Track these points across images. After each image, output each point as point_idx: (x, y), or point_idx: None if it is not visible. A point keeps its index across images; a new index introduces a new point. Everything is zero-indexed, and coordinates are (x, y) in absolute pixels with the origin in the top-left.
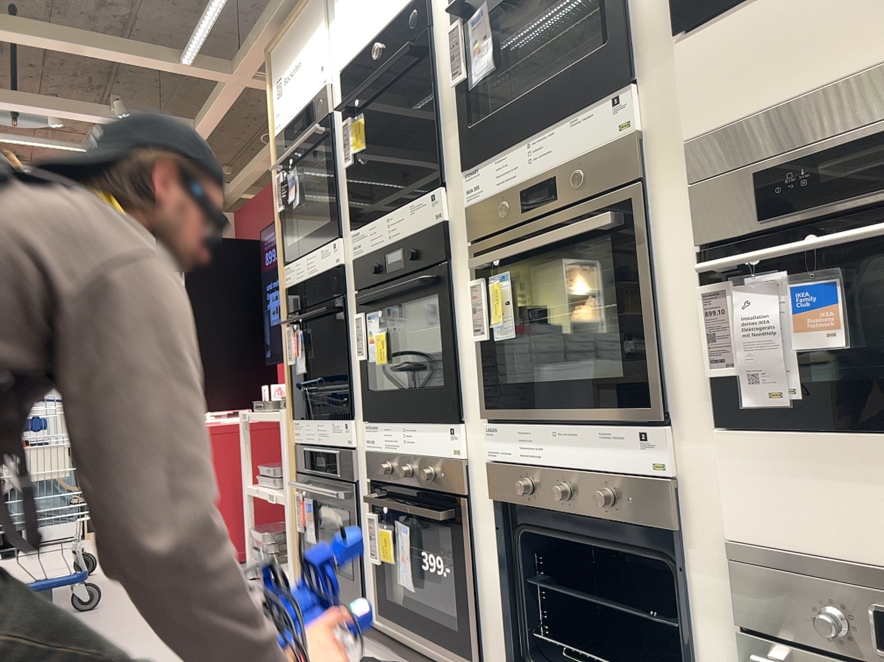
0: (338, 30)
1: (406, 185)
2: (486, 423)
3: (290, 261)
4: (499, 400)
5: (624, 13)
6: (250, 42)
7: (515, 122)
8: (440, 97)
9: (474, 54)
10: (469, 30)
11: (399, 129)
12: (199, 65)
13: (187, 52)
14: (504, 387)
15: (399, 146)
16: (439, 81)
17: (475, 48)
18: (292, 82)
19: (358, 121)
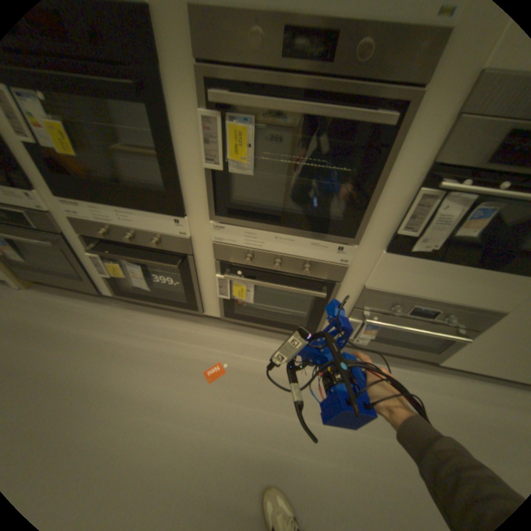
0: None
1: None
2: (212, 220)
3: None
4: (228, 212)
5: None
6: None
7: None
8: None
9: None
10: None
11: None
12: None
13: None
14: (234, 204)
15: None
16: None
17: None
18: None
19: None
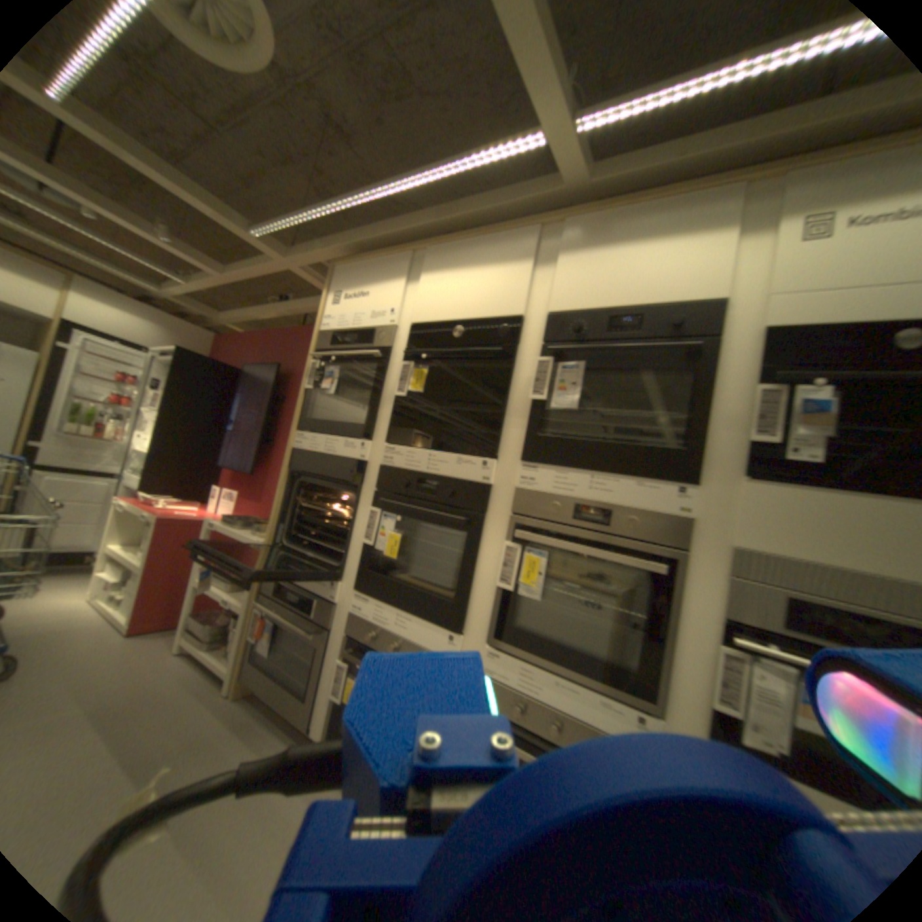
0: (419, 292)
1: (455, 439)
2: (487, 644)
3: (306, 431)
4: (507, 636)
5: (704, 435)
6: (316, 246)
7: (583, 452)
8: (511, 396)
9: (554, 385)
10: (560, 369)
11: (450, 388)
12: (261, 238)
13: (258, 227)
14: (515, 628)
15: (449, 402)
16: (514, 384)
17: (561, 383)
18: (354, 301)
19: (423, 370)
